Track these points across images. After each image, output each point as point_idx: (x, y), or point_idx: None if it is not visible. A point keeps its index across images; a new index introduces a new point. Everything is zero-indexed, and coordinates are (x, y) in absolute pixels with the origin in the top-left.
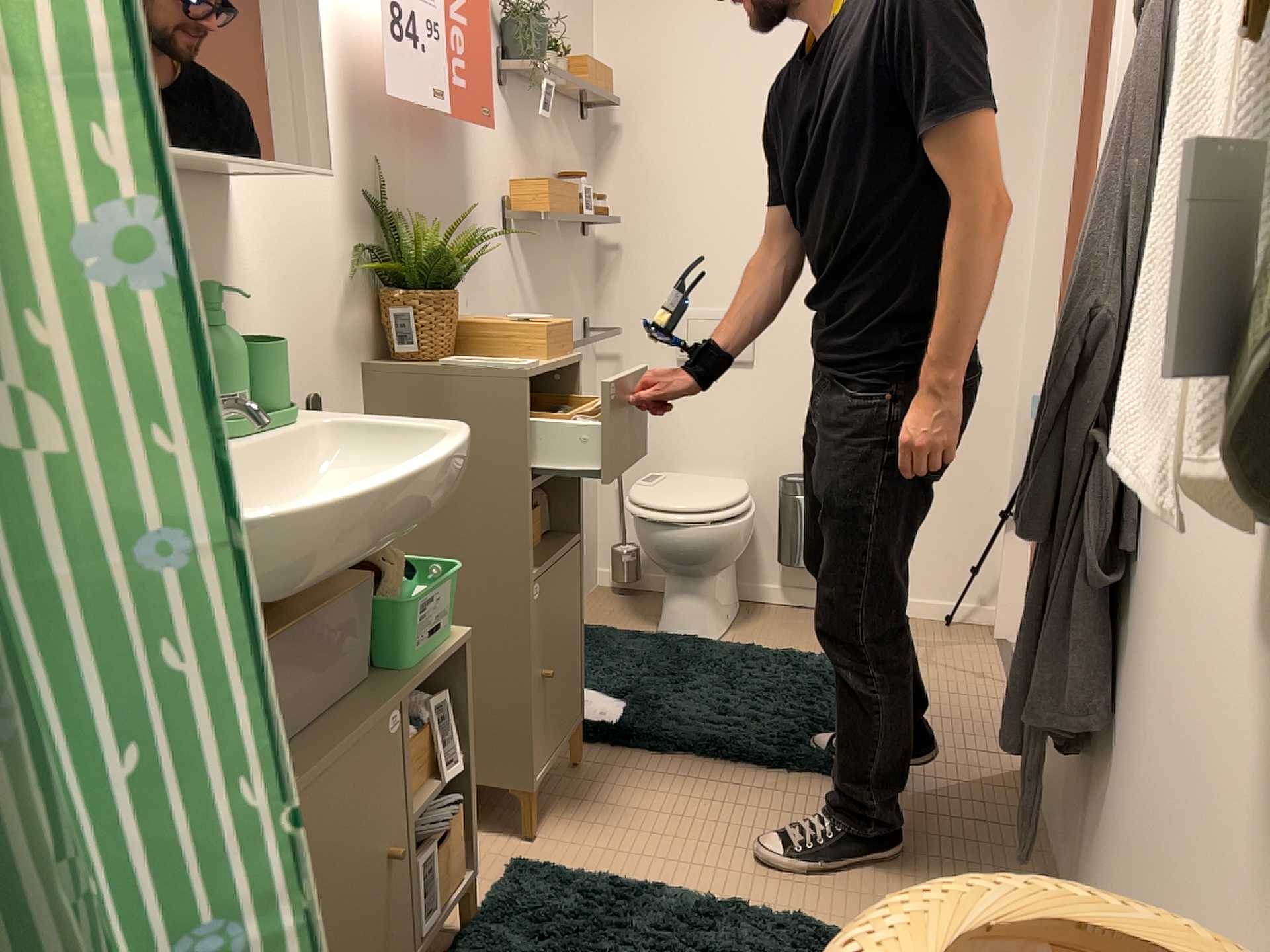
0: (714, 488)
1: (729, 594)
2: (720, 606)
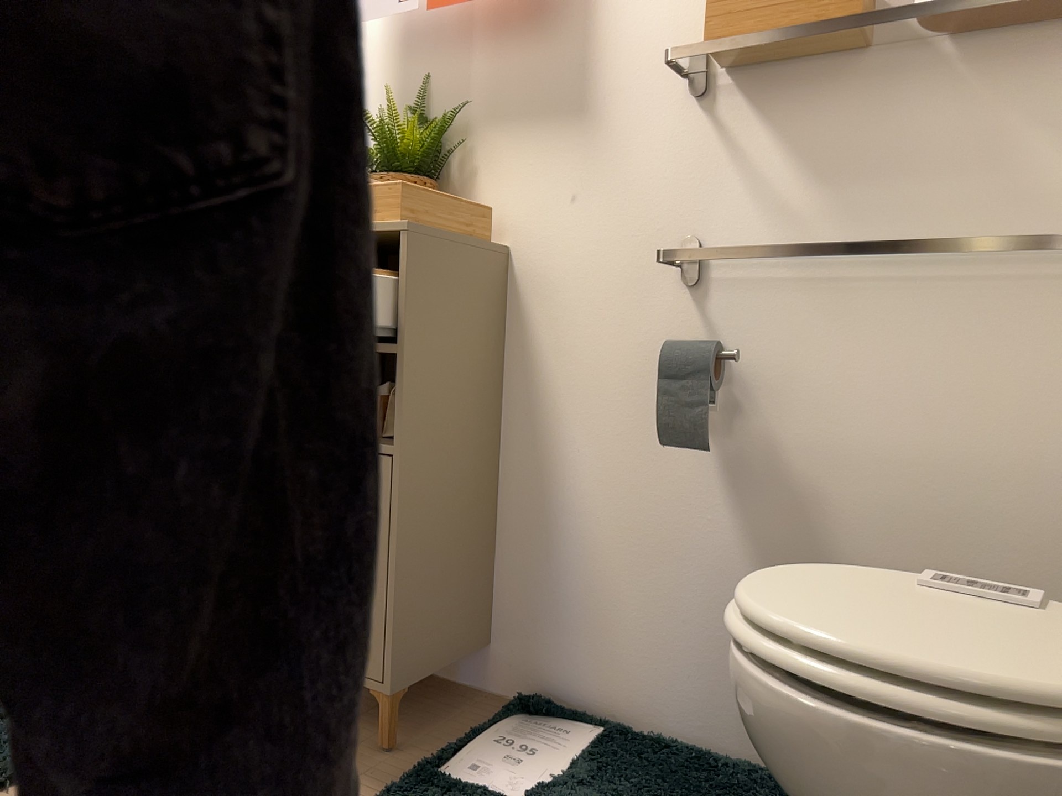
0: (955, 635)
1: None
2: None
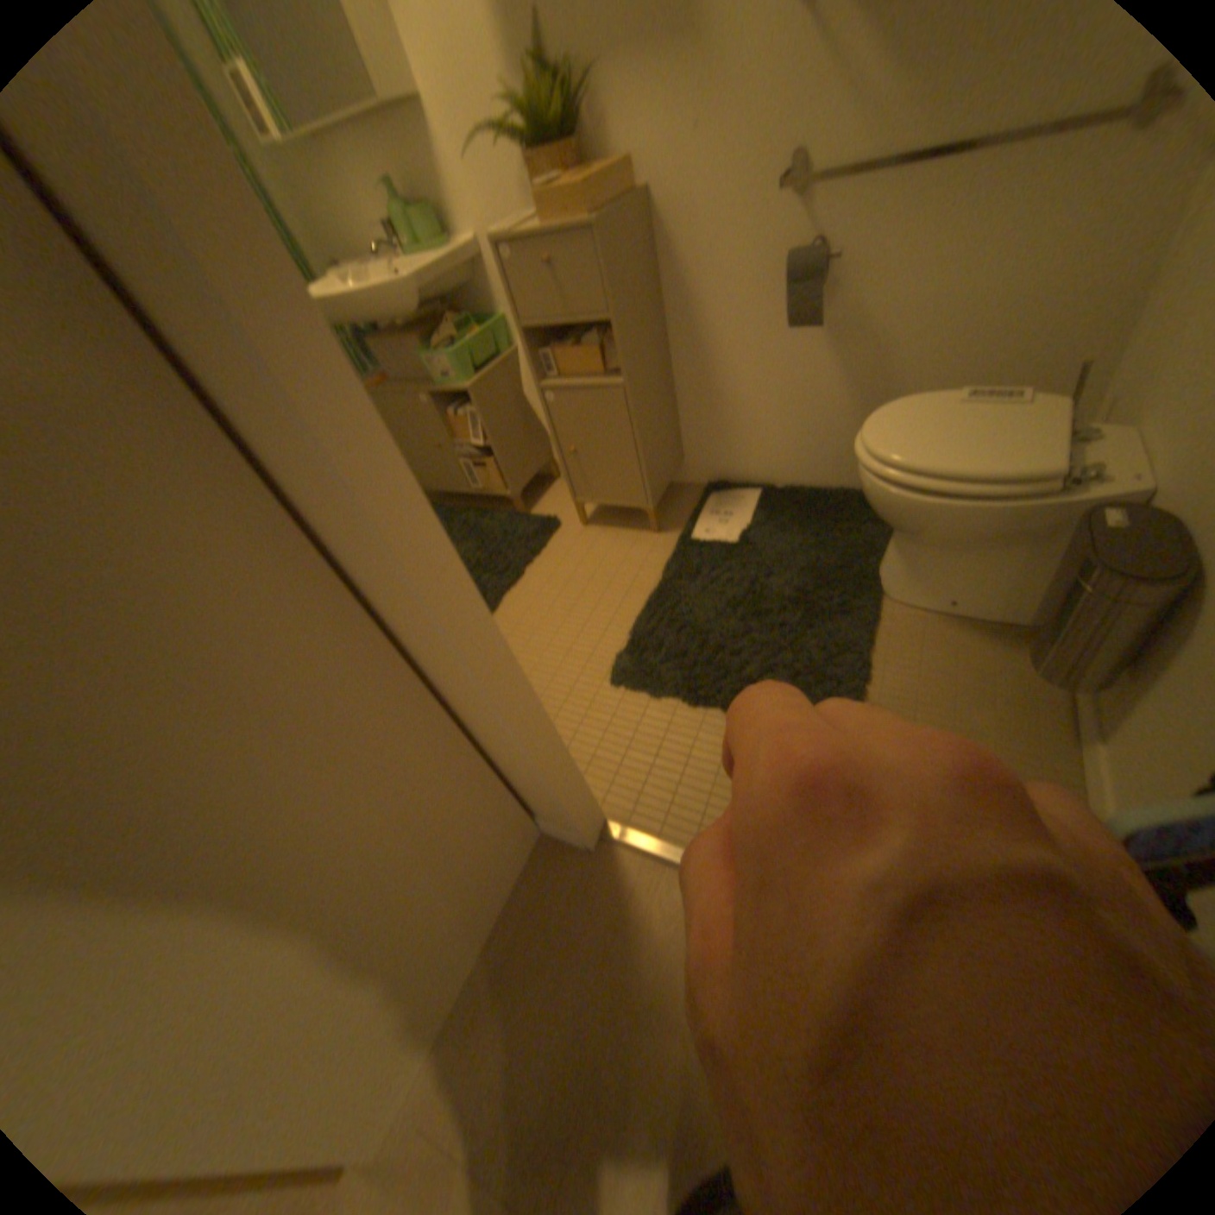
0: (986, 441)
1: (979, 585)
2: (928, 576)
